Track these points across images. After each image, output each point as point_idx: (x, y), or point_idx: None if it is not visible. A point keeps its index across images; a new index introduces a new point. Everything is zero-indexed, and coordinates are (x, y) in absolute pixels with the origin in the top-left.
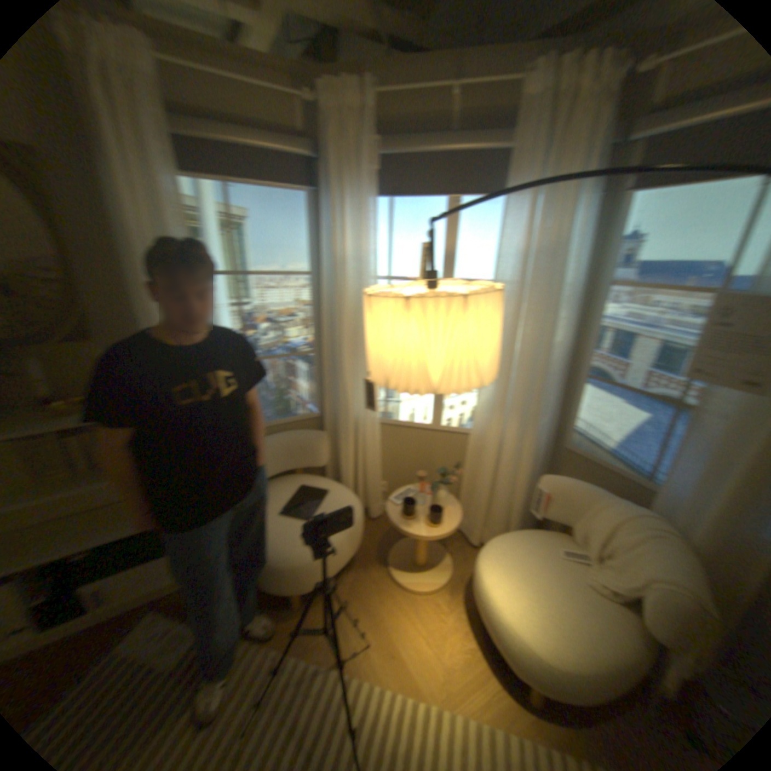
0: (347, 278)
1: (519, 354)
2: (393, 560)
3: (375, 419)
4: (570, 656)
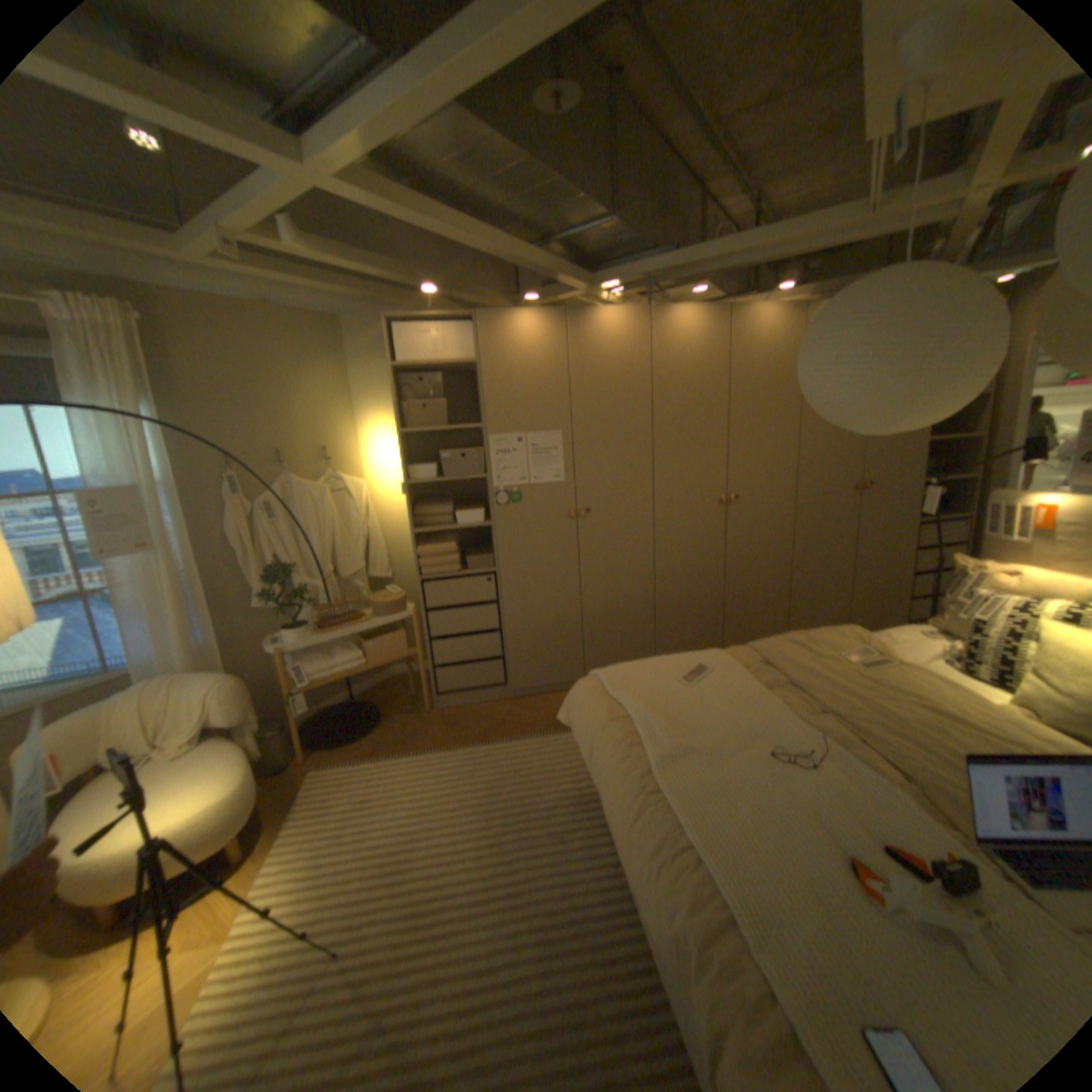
0: None
1: None
2: None
3: None
4: (229, 779)
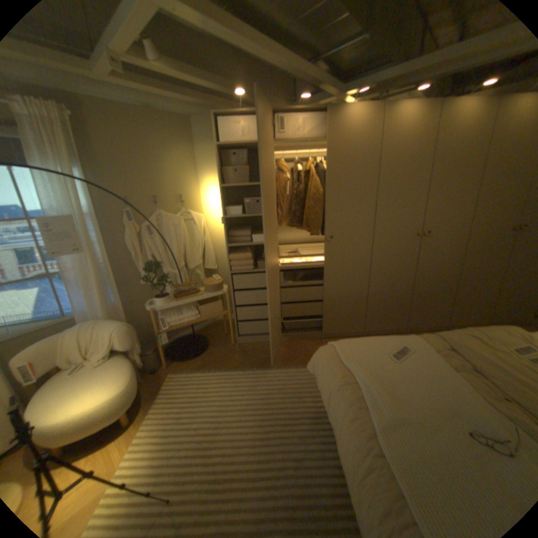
0: None
1: None
2: None
3: None
4: (120, 383)
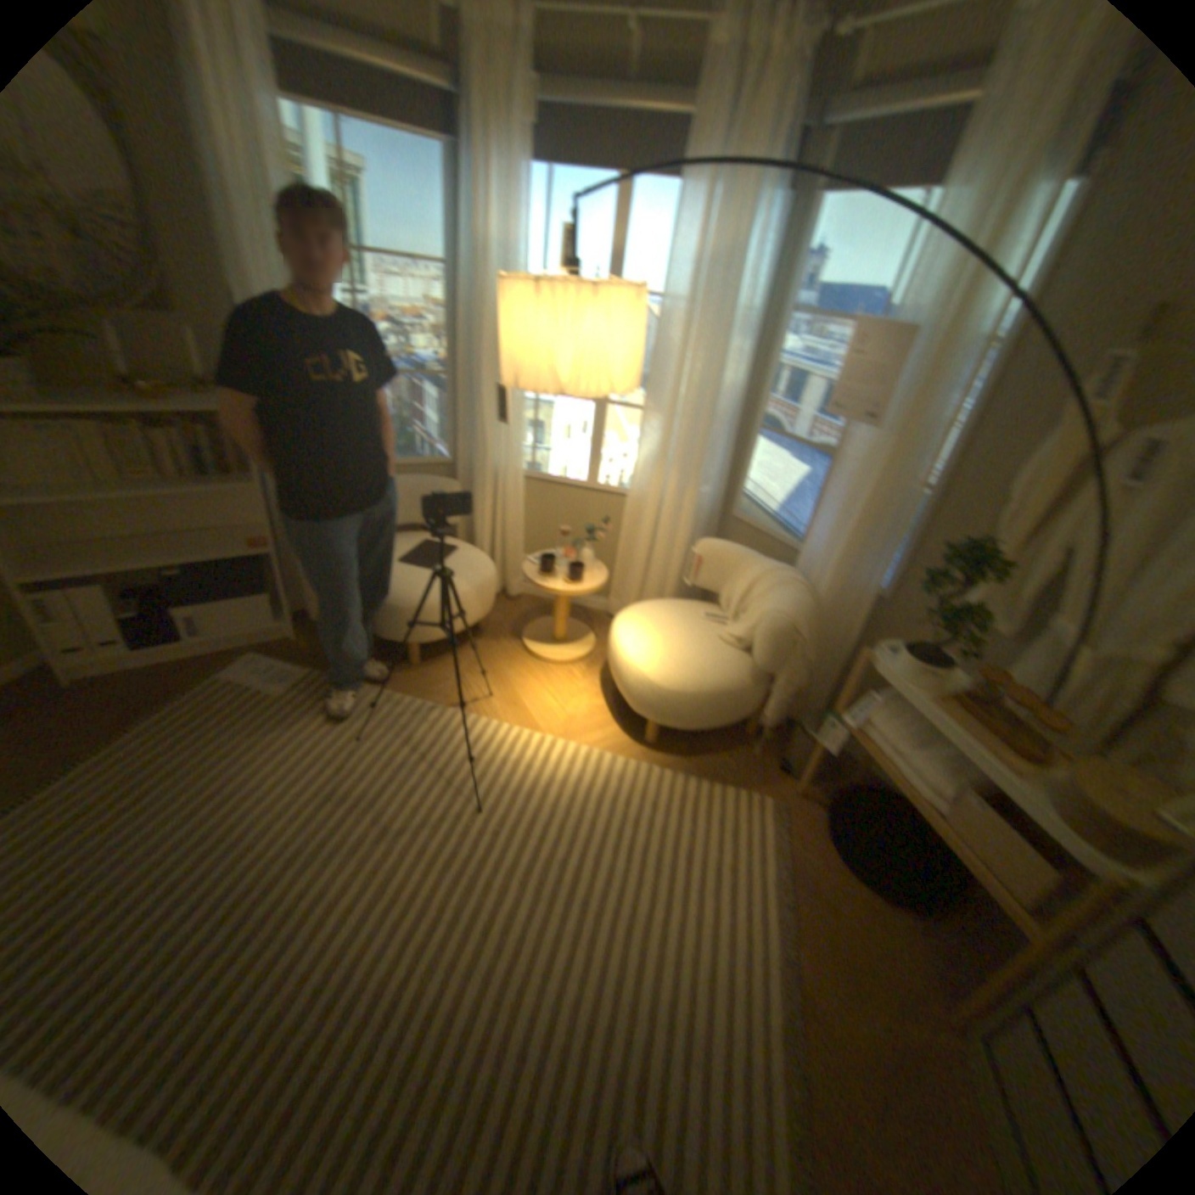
0: (484, 272)
1: (685, 393)
2: (524, 633)
3: (513, 468)
4: (675, 678)
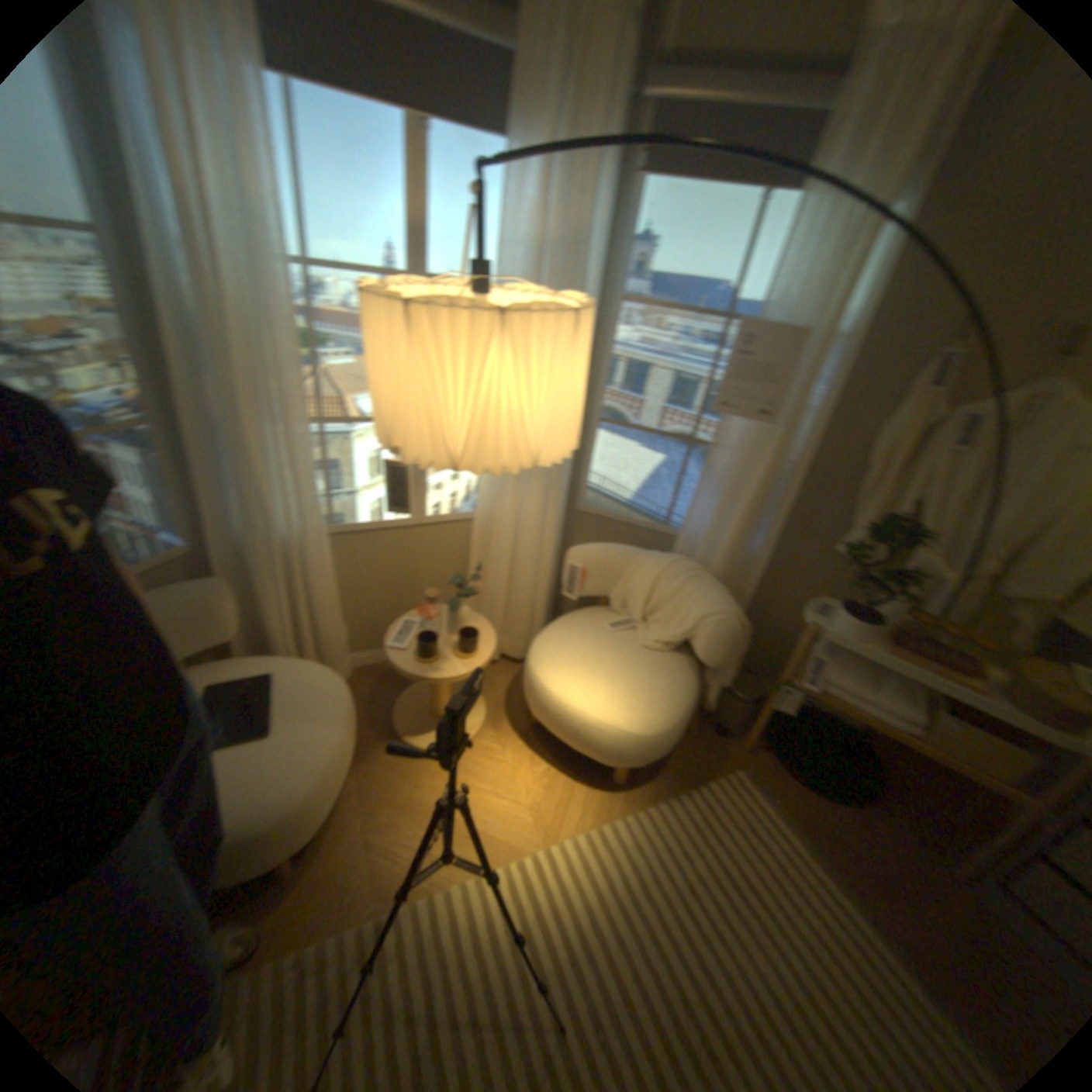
0: (215, 252)
1: None
2: (402, 728)
3: (322, 531)
4: (658, 719)
